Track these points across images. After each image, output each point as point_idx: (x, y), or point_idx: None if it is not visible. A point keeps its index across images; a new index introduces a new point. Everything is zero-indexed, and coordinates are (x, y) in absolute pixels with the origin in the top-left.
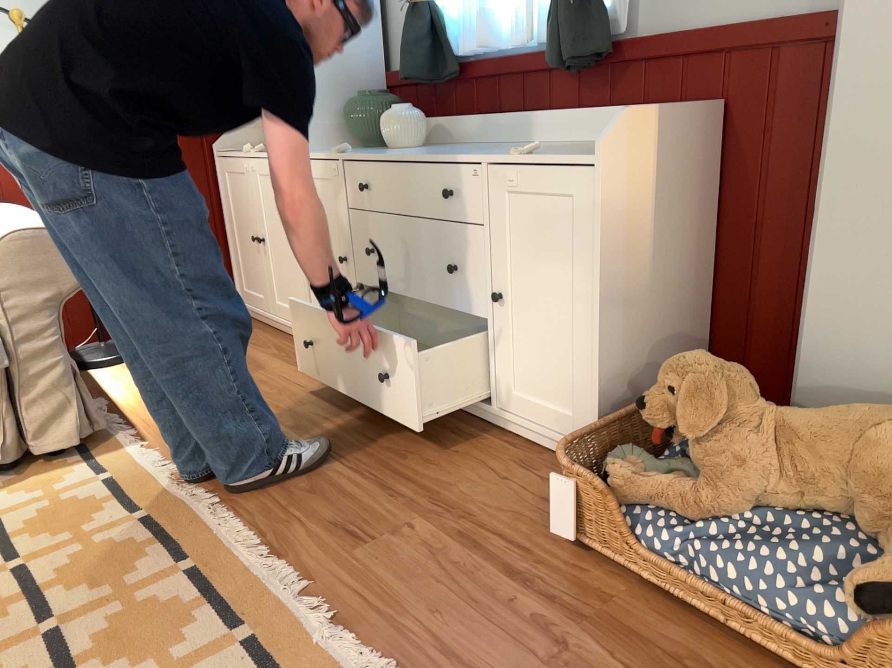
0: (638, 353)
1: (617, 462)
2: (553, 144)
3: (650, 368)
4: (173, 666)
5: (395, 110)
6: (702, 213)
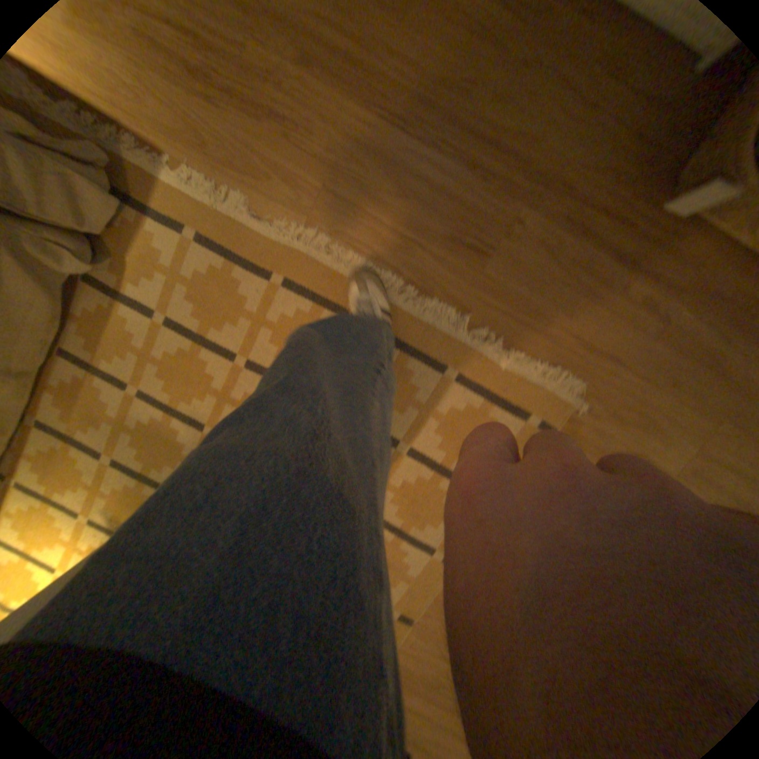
0: None
1: None
2: None
3: None
4: (425, 406)
5: None
6: None
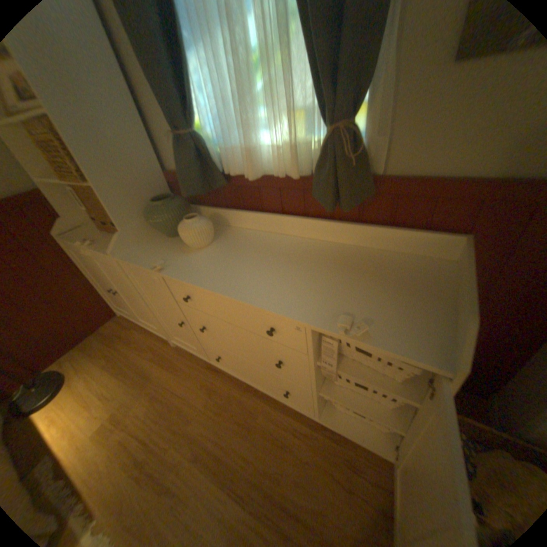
0: None
1: None
2: (322, 247)
3: None
4: None
5: (189, 223)
6: None
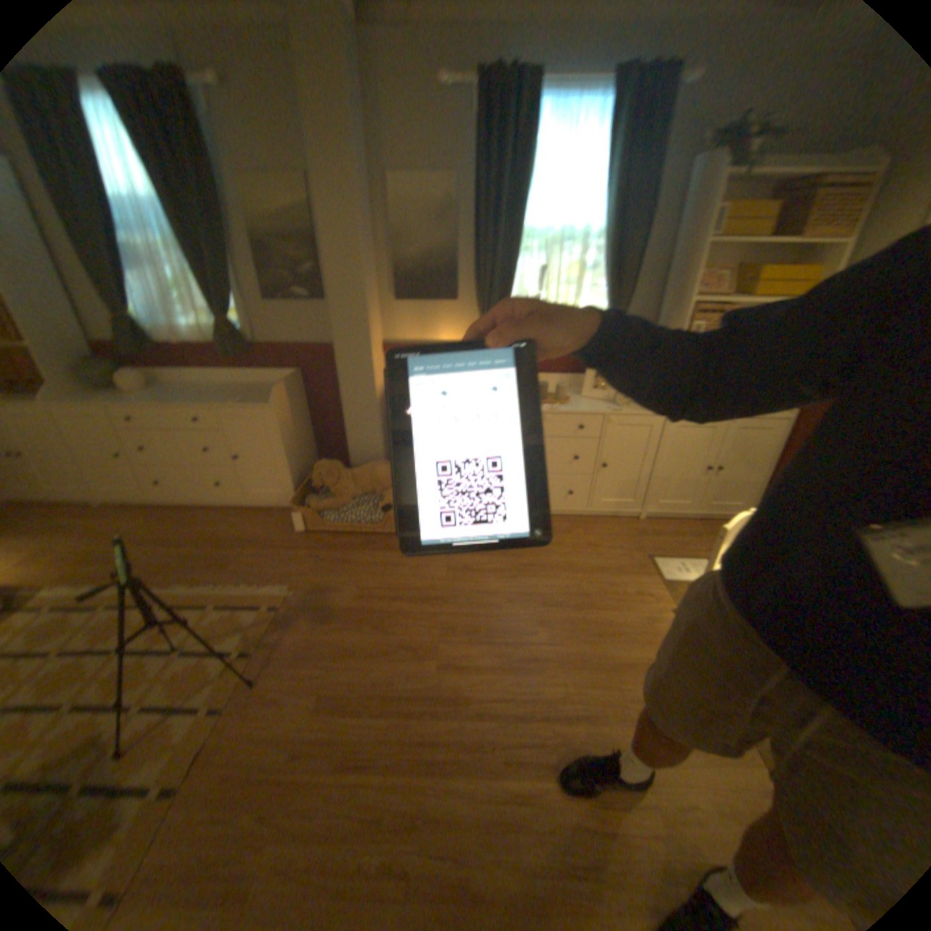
0: (299, 463)
1: (310, 501)
2: (230, 384)
3: (303, 466)
4: (193, 626)
5: (124, 372)
6: (304, 407)
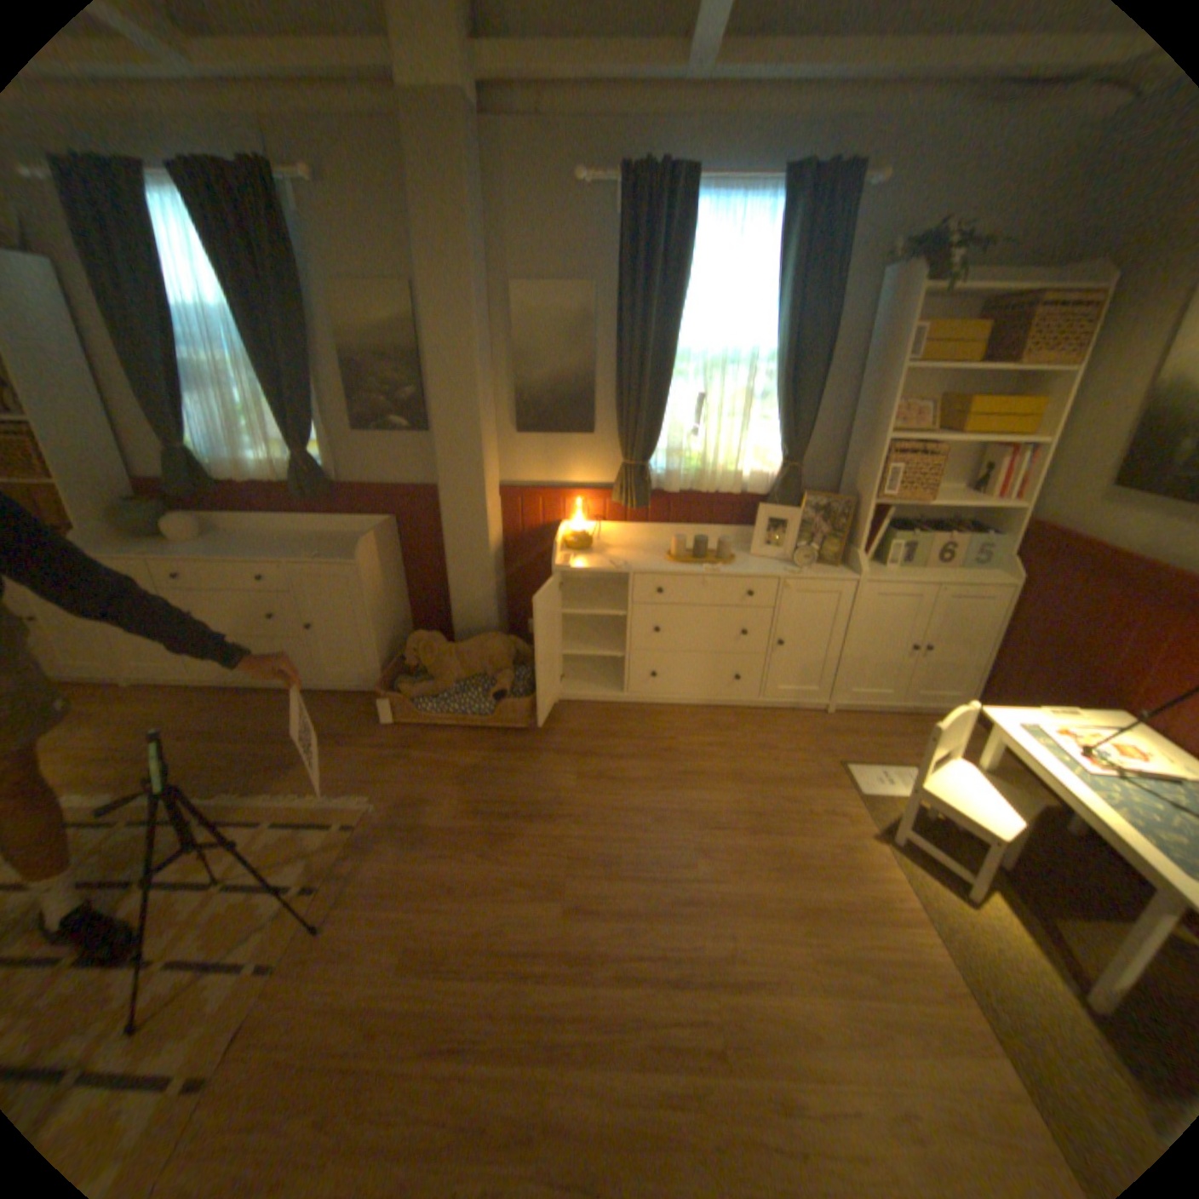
0: (388, 636)
1: (401, 686)
2: (305, 535)
3: (393, 640)
4: (241, 853)
5: (172, 519)
6: (397, 566)
